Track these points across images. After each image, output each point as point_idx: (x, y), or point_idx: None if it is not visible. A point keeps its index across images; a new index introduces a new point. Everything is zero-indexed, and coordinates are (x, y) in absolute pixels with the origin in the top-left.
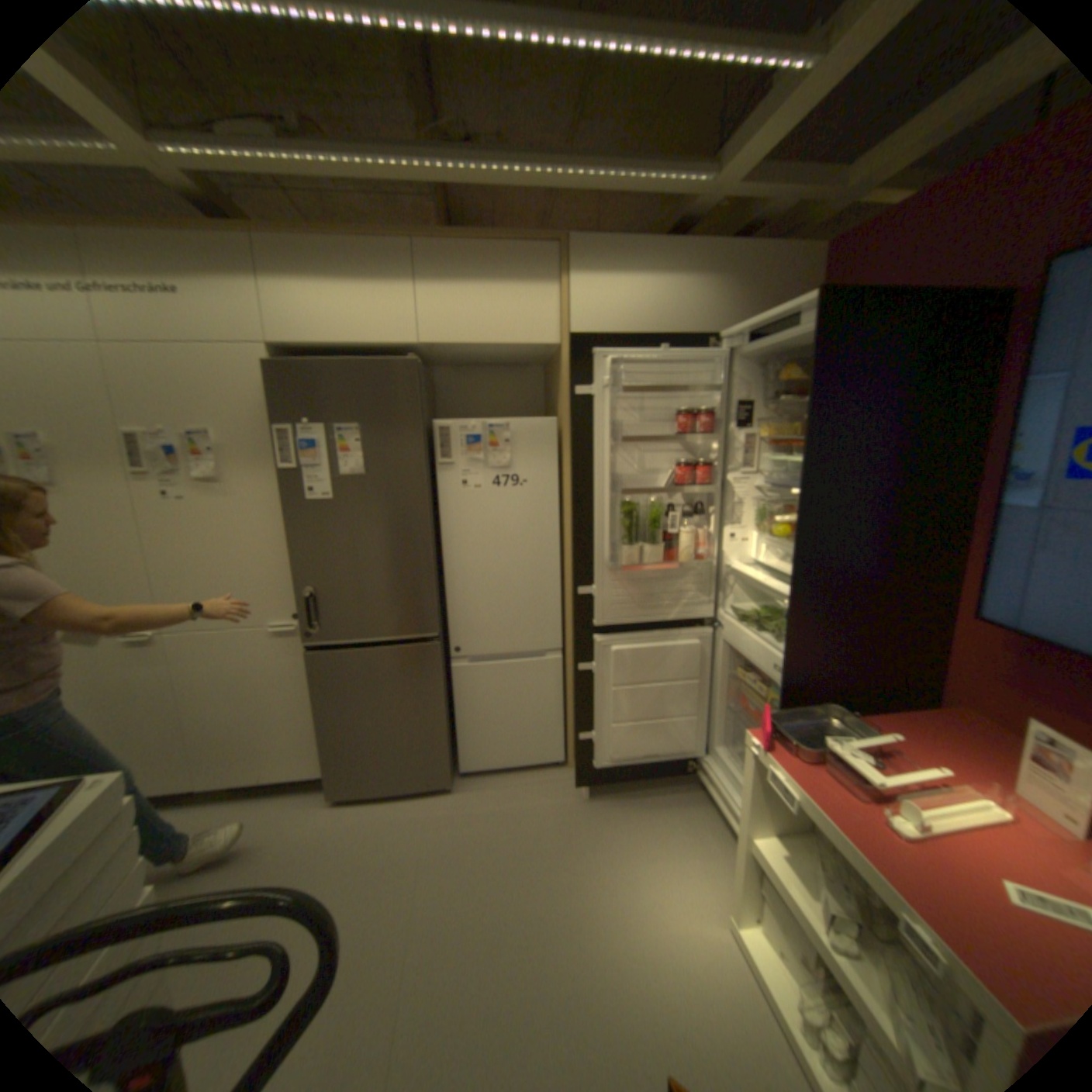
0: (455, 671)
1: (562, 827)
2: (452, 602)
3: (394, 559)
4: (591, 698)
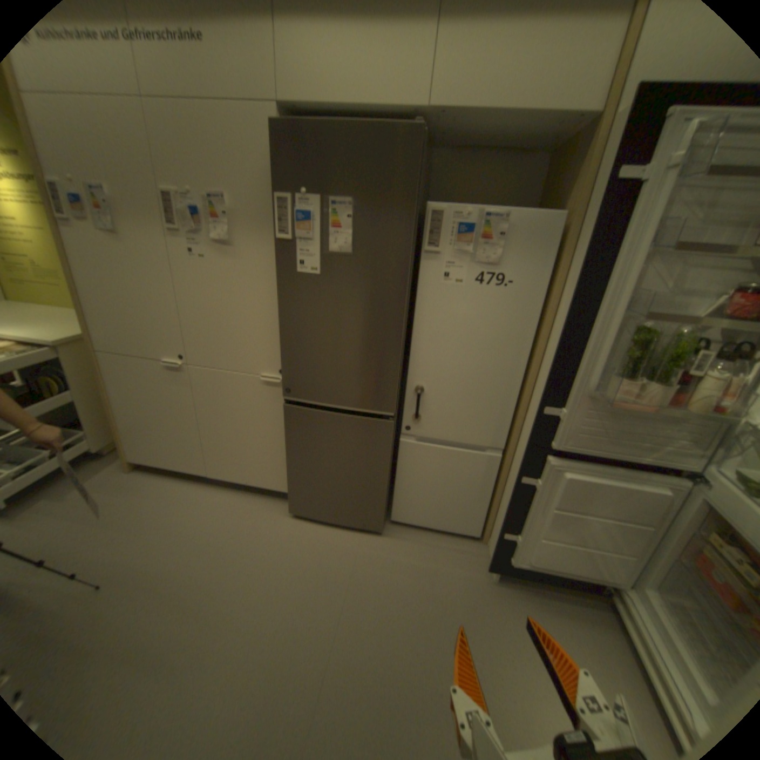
0: (401, 444)
1: (470, 602)
2: (409, 386)
3: (365, 340)
4: (526, 508)
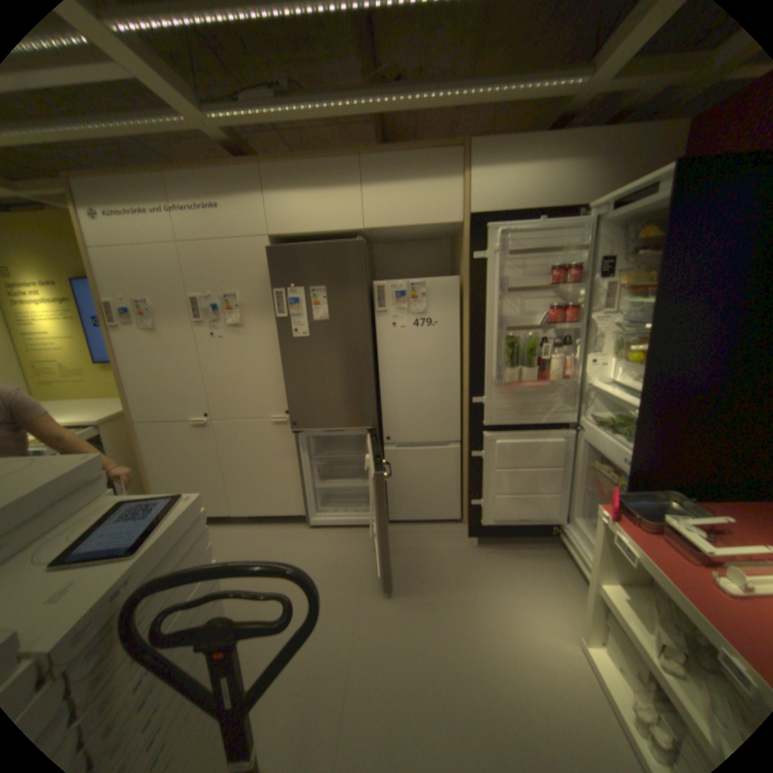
0: (385, 453)
1: (458, 562)
2: (383, 406)
3: (346, 377)
4: (480, 476)
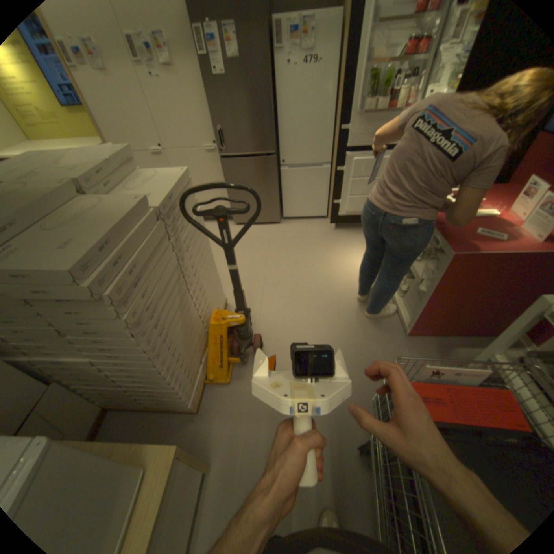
0: (281, 172)
1: (322, 236)
2: (280, 136)
3: (254, 111)
4: (341, 184)
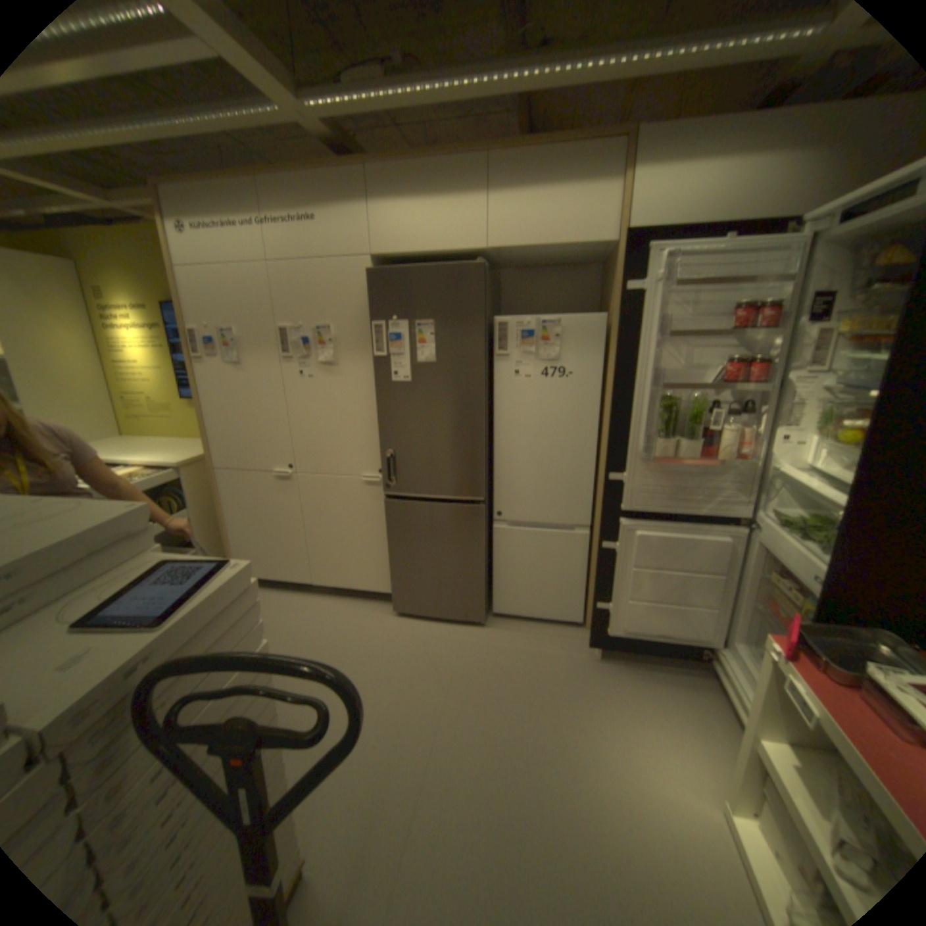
0: (495, 531)
1: (573, 677)
2: (496, 474)
3: (453, 434)
4: (612, 573)
